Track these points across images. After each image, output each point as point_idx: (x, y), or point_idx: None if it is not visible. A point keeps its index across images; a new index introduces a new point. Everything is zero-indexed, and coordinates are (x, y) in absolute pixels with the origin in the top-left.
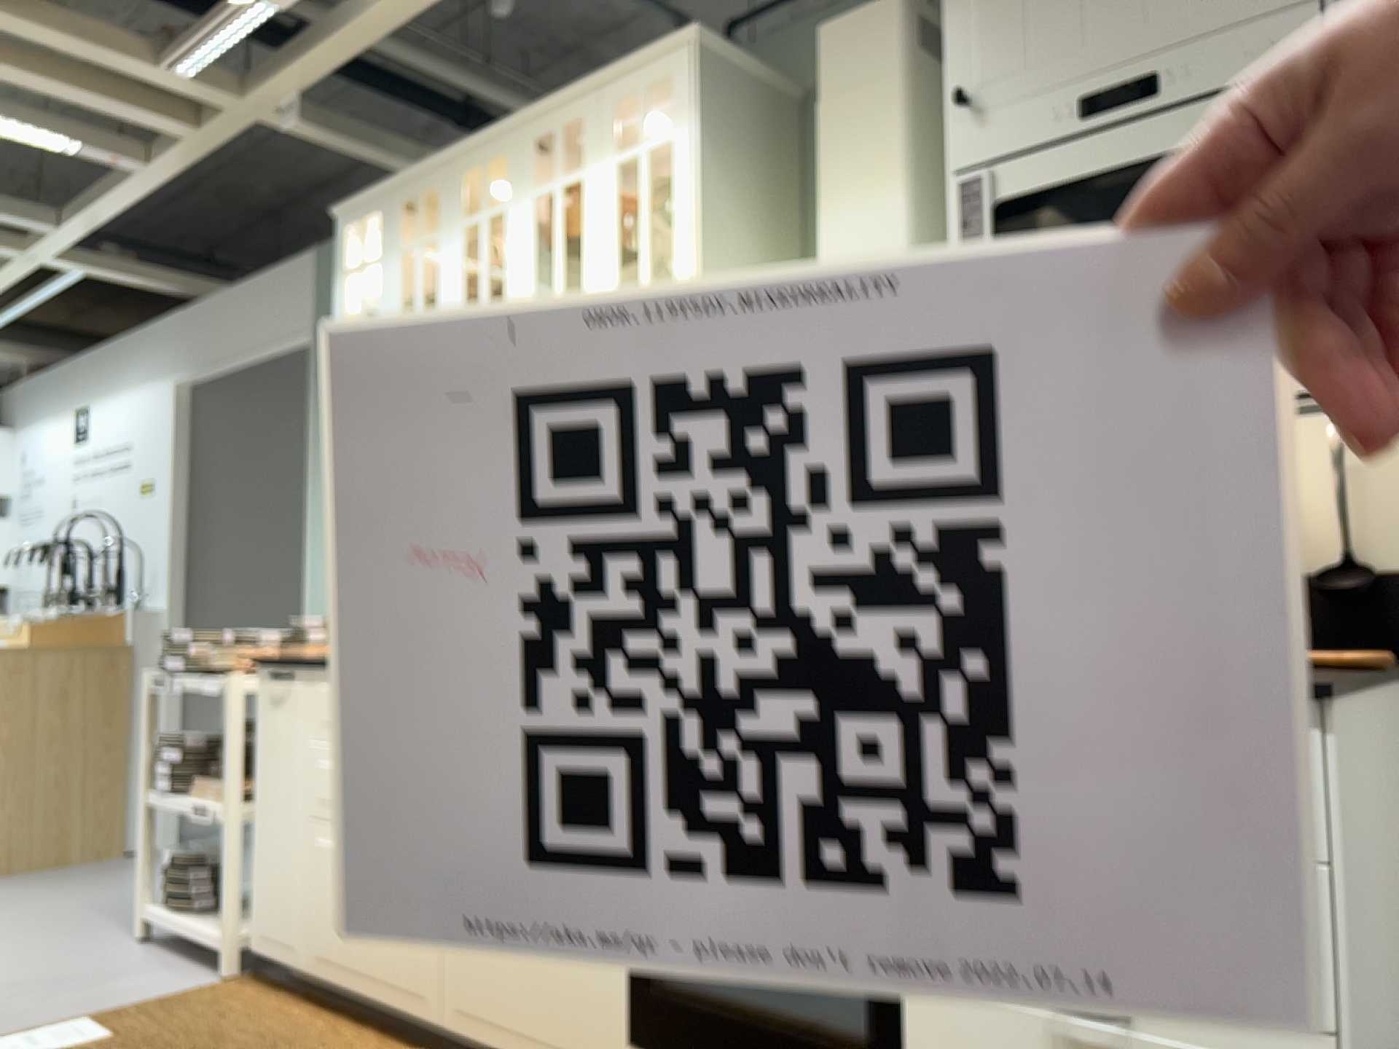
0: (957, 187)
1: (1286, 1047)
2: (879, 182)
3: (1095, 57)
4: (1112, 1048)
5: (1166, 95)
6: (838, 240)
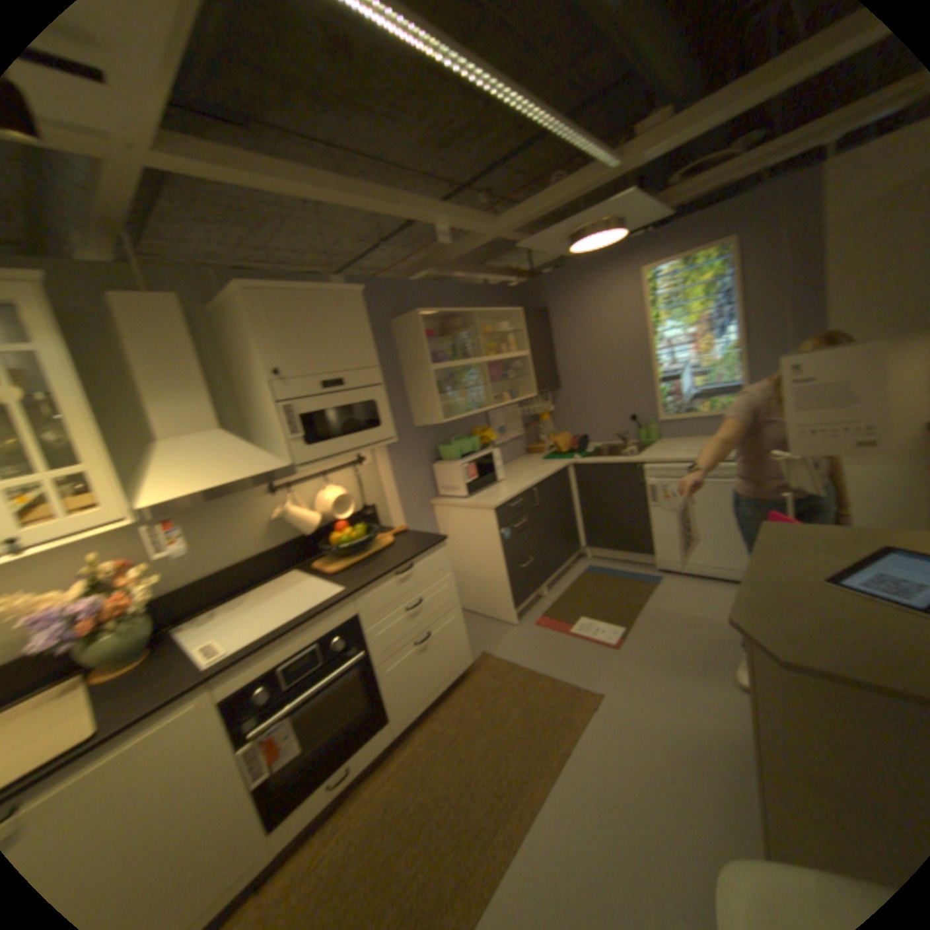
0: (285, 406)
1: (453, 612)
2: (196, 388)
3: (326, 367)
4: (428, 642)
5: (349, 385)
6: (175, 416)
